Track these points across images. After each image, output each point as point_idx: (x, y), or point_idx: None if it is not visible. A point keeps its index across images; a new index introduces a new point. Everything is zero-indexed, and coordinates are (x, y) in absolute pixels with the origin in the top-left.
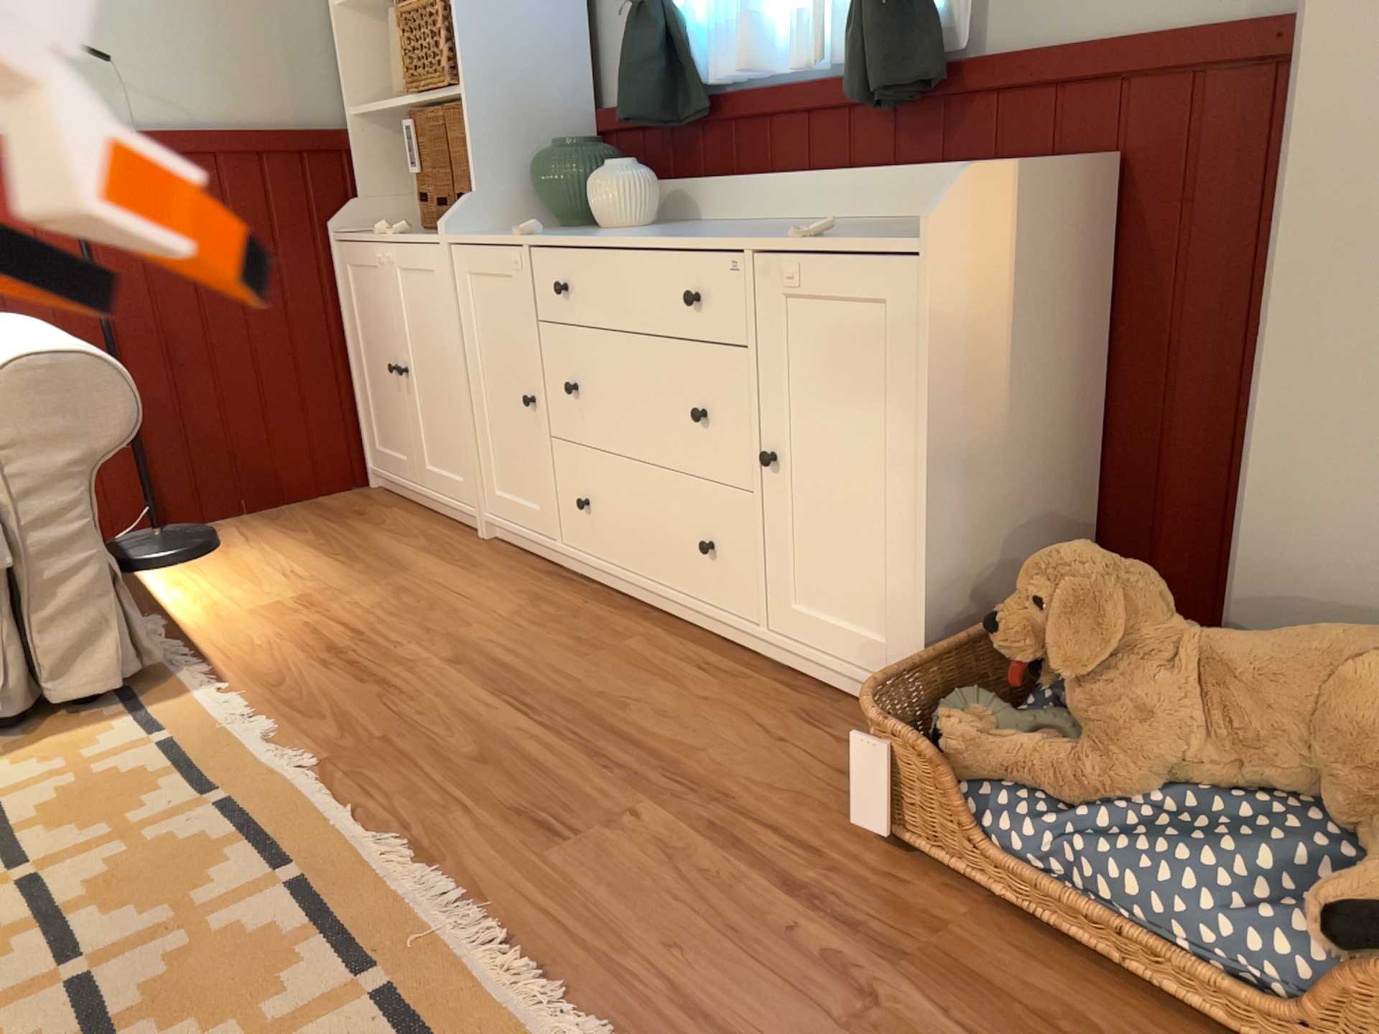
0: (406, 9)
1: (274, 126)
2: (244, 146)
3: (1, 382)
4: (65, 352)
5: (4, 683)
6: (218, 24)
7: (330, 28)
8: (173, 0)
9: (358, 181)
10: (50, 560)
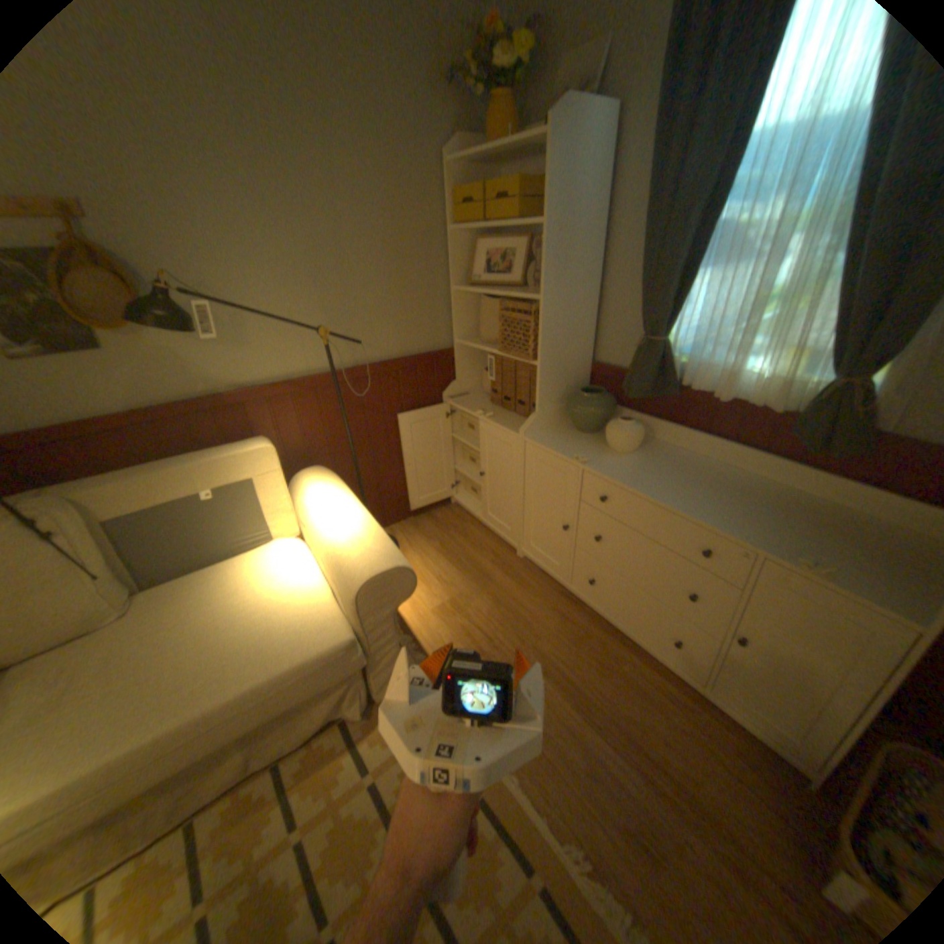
0: (503, 305)
1: (421, 348)
2: (409, 362)
3: (362, 589)
4: (388, 566)
5: (359, 702)
6: (400, 301)
7: (449, 296)
8: (380, 293)
9: (456, 369)
10: (378, 652)
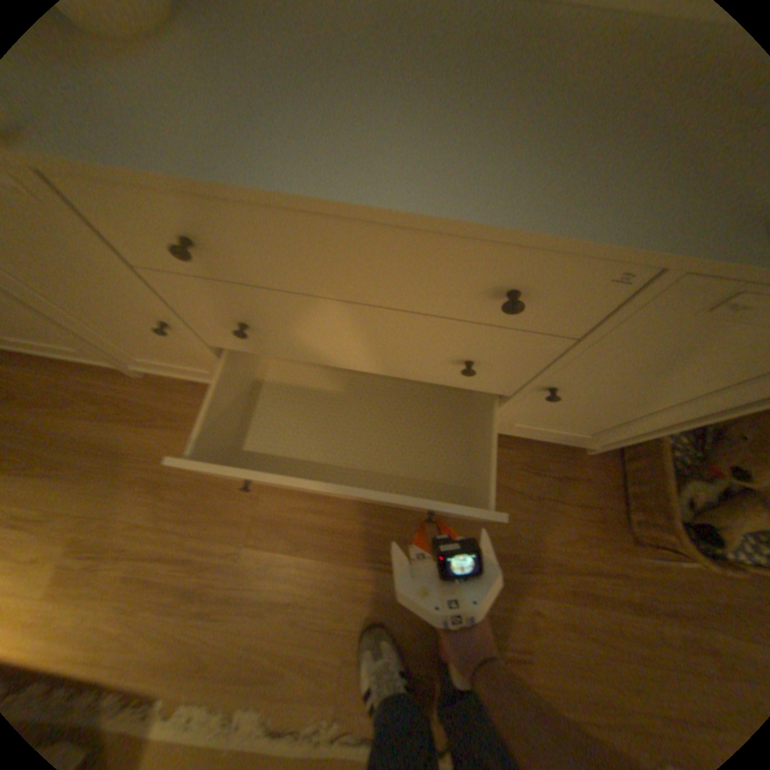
0: None
1: None
2: None
3: None
4: None
5: None
6: None
7: None
8: None
9: None
10: None
